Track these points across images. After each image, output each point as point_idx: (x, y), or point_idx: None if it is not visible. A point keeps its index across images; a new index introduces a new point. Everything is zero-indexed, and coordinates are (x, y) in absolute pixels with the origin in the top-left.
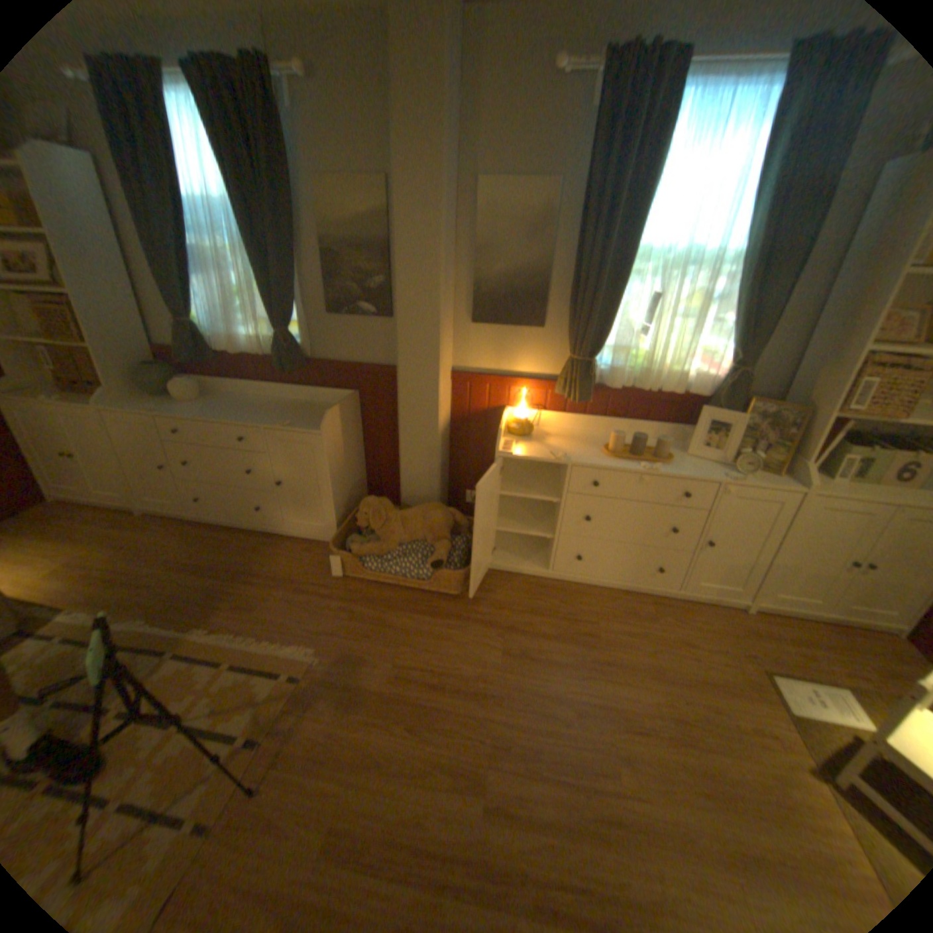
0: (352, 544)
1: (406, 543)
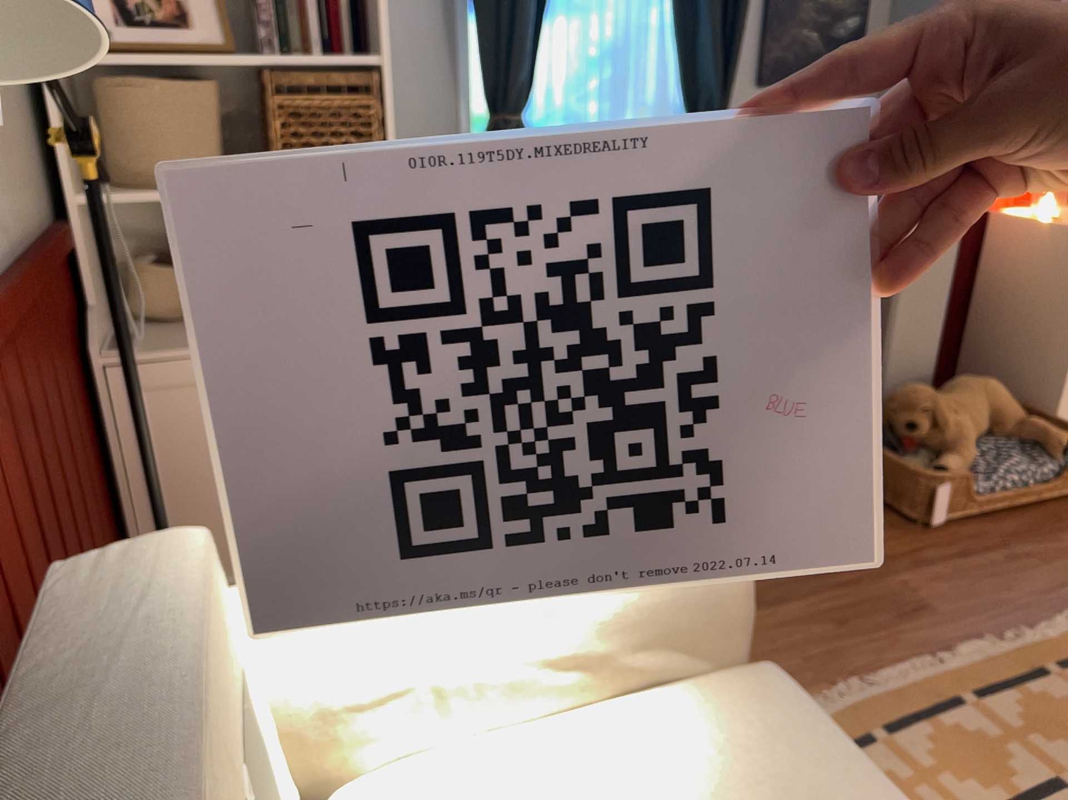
0: (938, 464)
1: (979, 442)
